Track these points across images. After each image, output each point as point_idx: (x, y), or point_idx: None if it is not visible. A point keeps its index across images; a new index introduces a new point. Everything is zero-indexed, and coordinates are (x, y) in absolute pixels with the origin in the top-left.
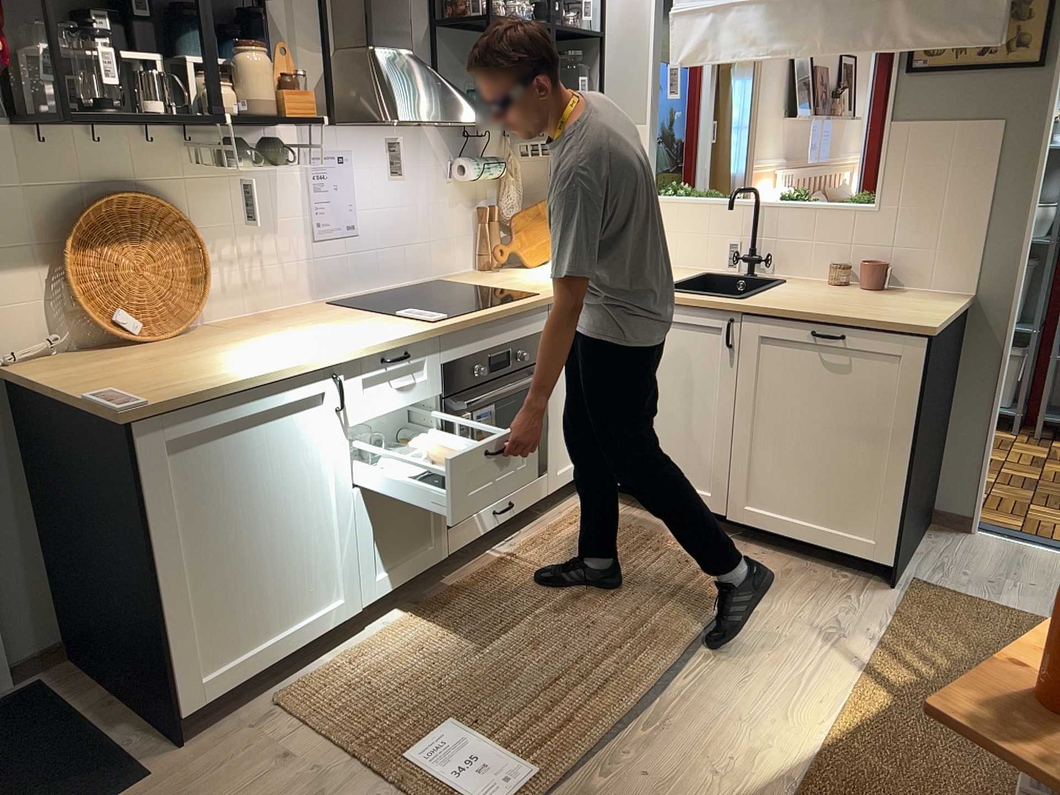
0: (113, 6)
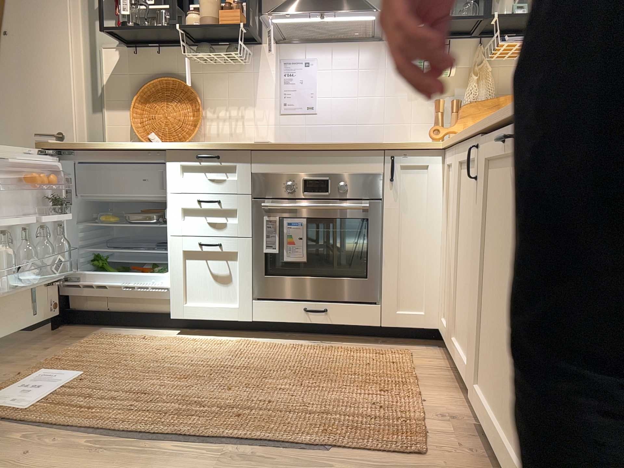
0: None
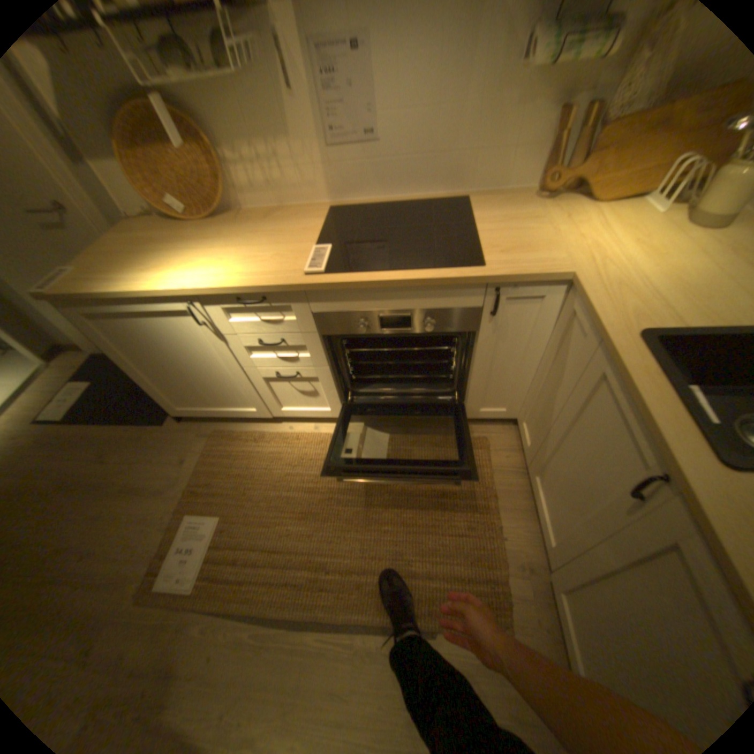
0: None
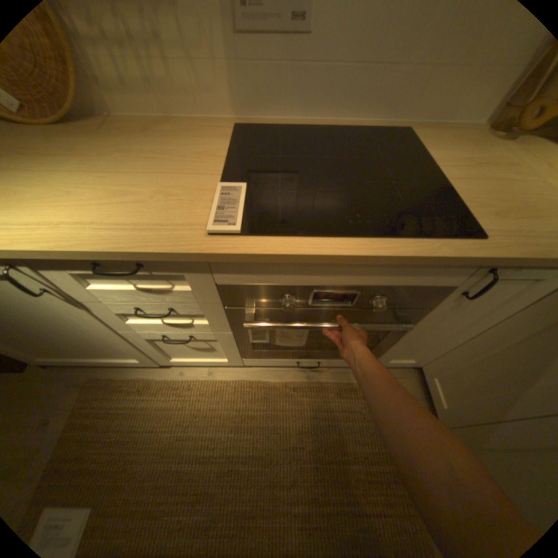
0: None
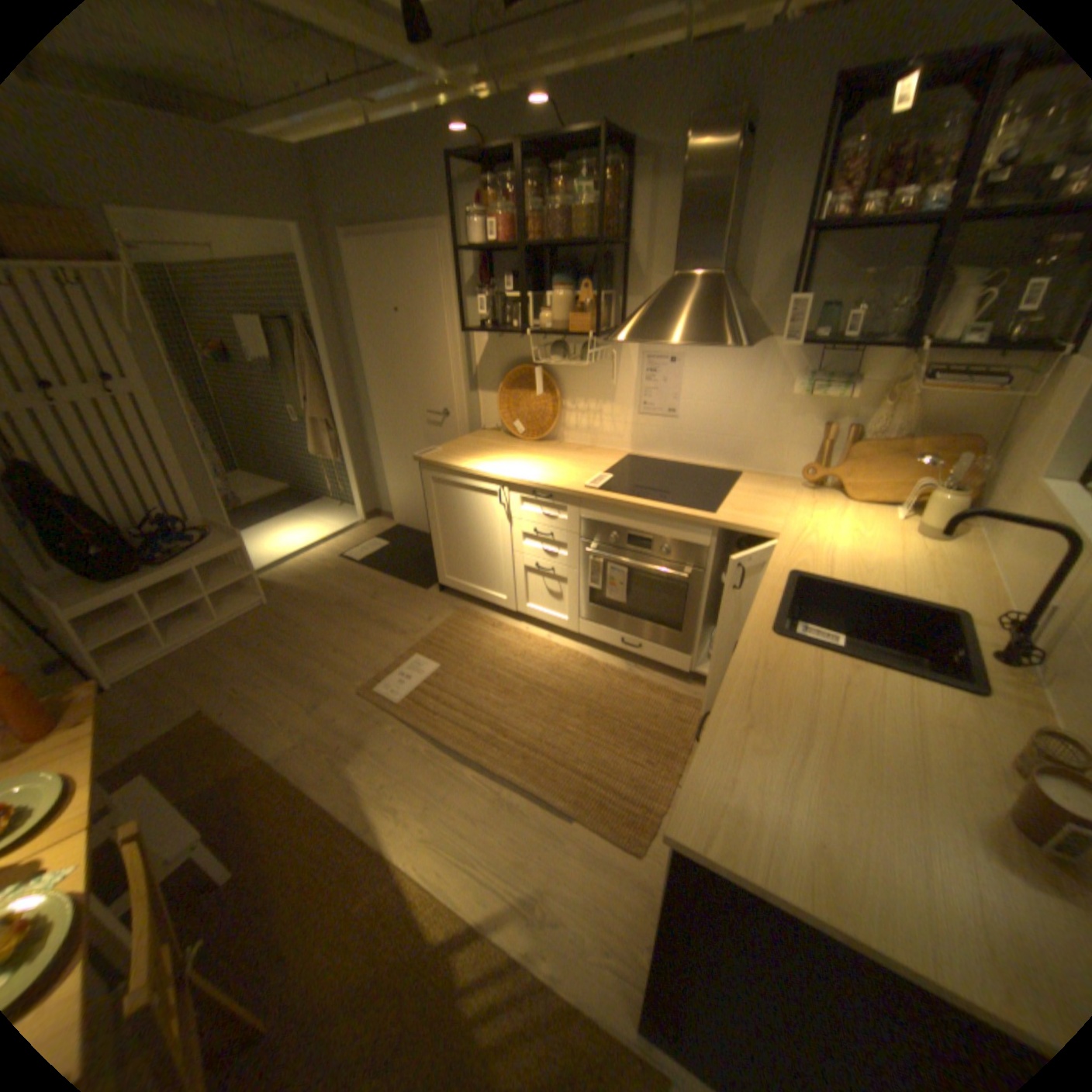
0: (540, 263)
